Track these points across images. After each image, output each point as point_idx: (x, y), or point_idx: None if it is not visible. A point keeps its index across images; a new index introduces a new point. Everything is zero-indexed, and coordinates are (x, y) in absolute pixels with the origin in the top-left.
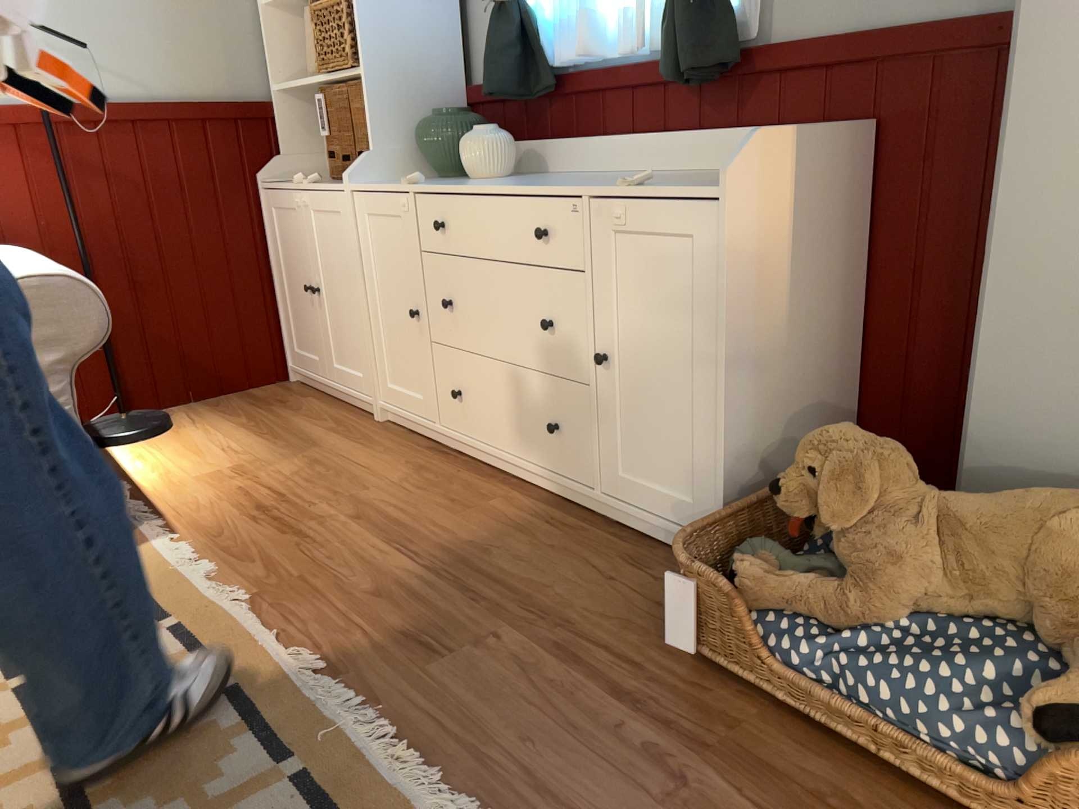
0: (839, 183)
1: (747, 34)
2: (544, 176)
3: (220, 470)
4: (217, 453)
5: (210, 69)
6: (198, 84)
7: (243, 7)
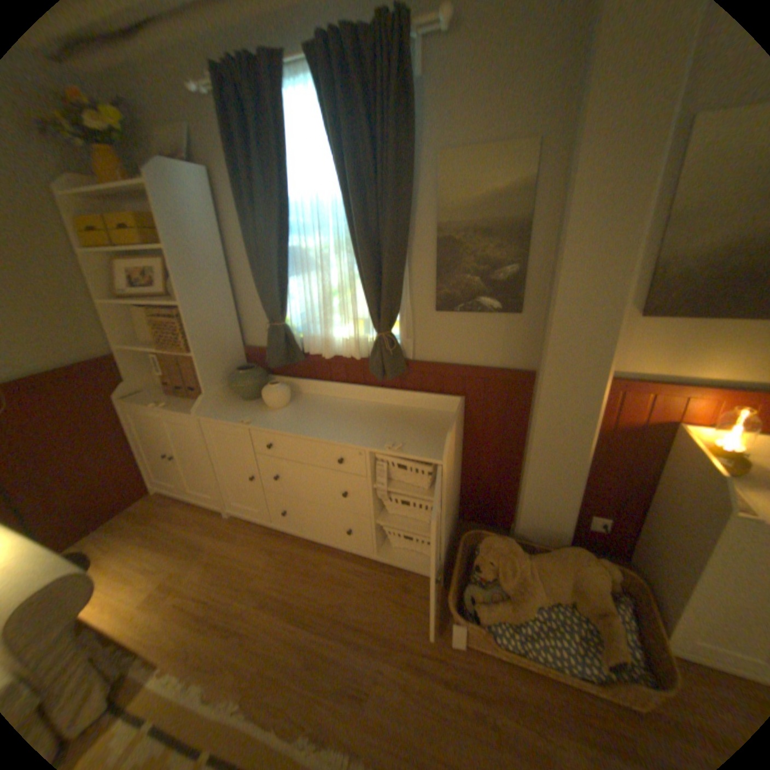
0: (460, 424)
1: (407, 355)
2: (305, 399)
3: (150, 594)
4: (138, 577)
5: (65, 342)
6: (57, 353)
7: (81, 301)
